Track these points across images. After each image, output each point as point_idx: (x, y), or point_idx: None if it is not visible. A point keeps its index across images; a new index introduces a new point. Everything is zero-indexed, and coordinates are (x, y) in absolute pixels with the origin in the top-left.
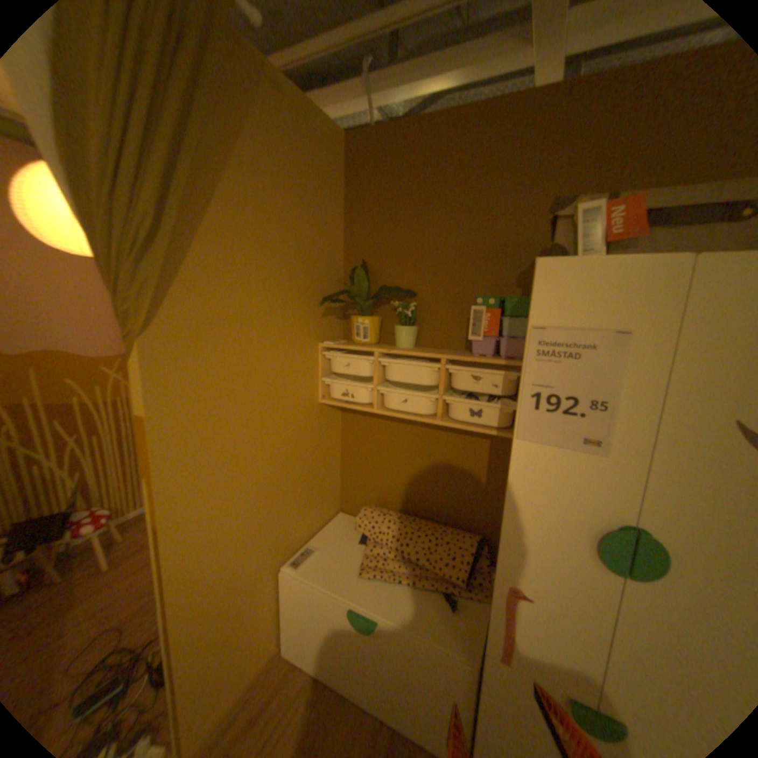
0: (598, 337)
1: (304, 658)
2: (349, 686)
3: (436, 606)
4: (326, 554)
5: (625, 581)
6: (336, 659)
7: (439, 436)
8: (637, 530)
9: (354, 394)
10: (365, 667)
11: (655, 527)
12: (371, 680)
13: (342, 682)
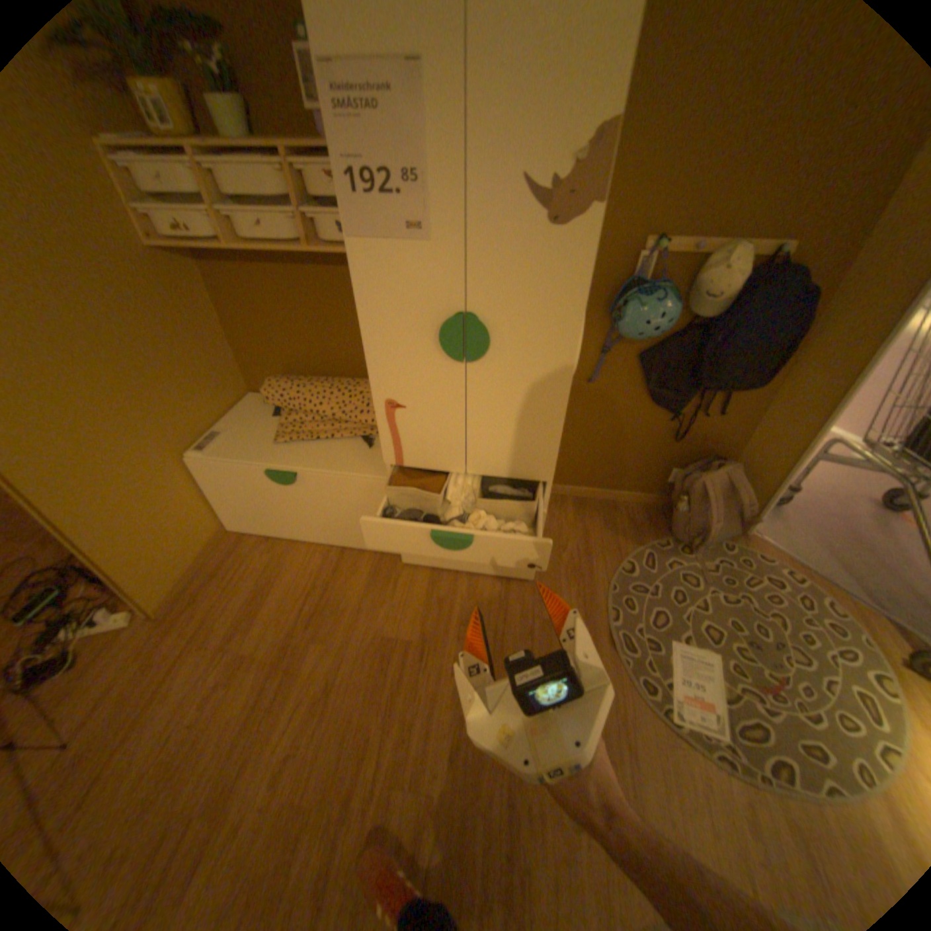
0: (388, 71)
1: (247, 525)
2: (295, 532)
3: (354, 448)
4: (234, 433)
5: (464, 367)
6: (274, 516)
7: (325, 274)
8: (463, 315)
9: (186, 224)
10: (301, 512)
11: (477, 309)
12: (311, 520)
13: (288, 531)
